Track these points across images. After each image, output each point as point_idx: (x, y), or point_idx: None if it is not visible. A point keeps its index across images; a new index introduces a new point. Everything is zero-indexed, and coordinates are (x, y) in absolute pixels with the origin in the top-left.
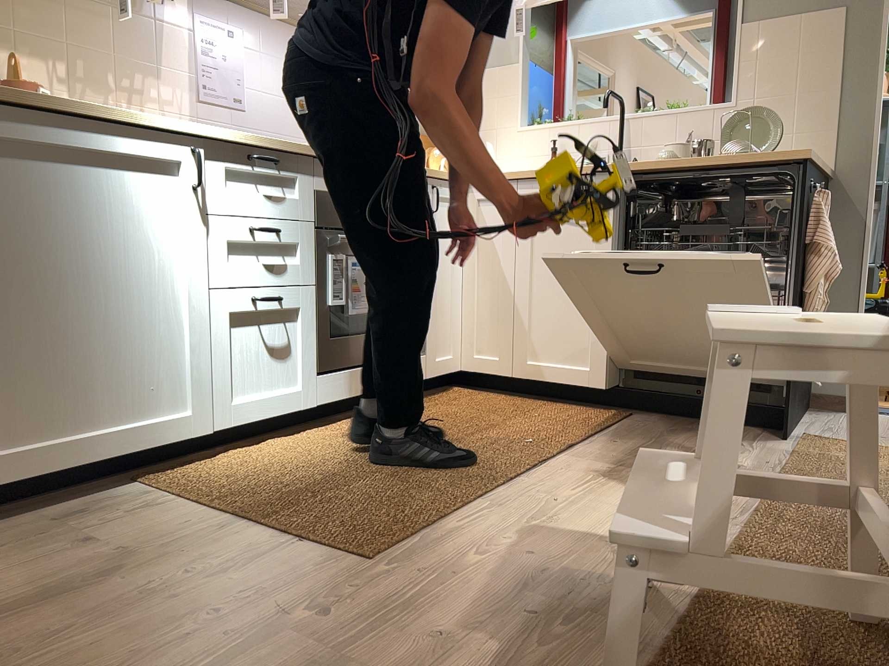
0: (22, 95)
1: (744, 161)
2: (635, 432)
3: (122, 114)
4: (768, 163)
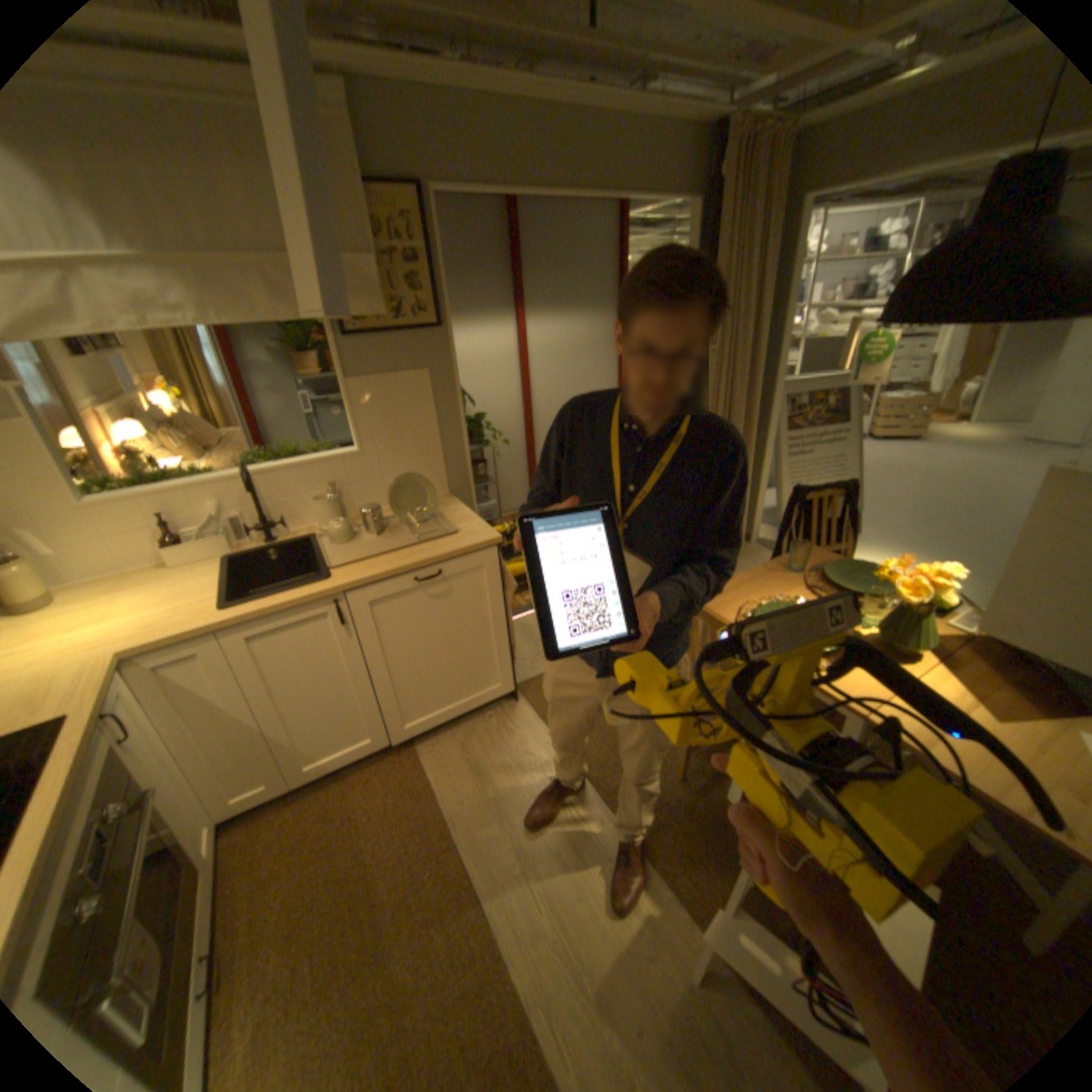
0: None
1: (458, 556)
2: (457, 783)
3: None
4: (475, 553)
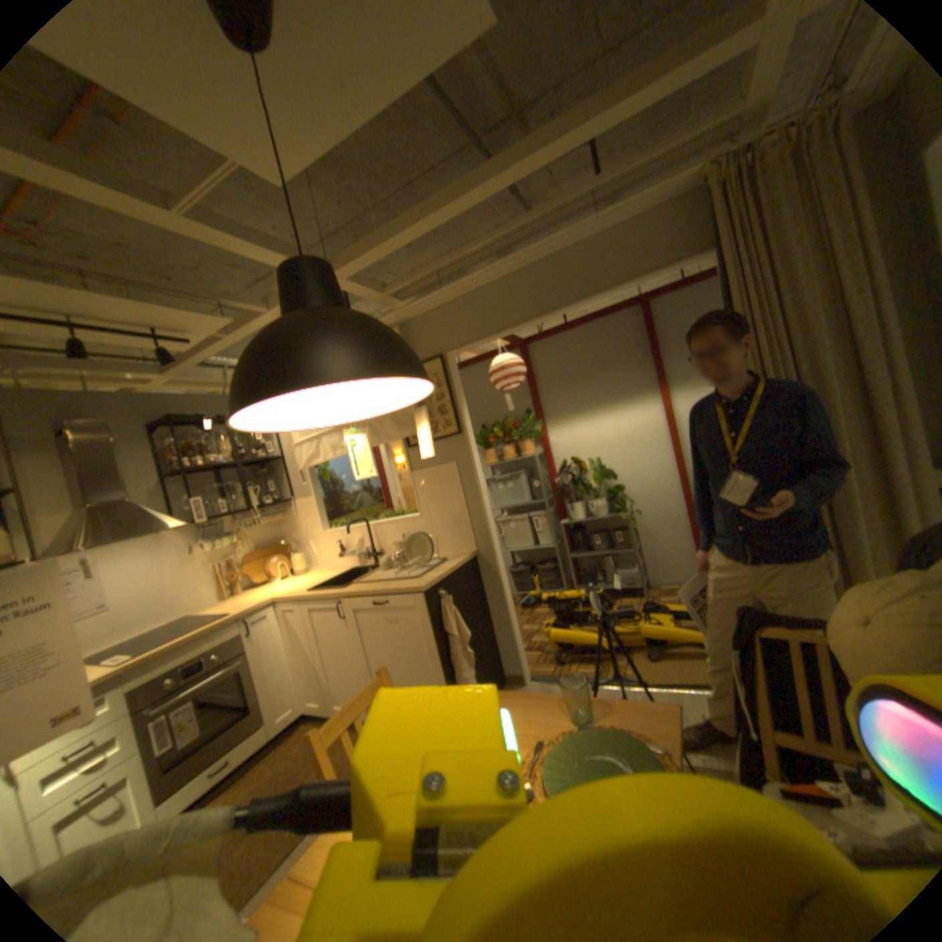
0: None
1: (398, 591)
2: None
3: None
4: (409, 592)
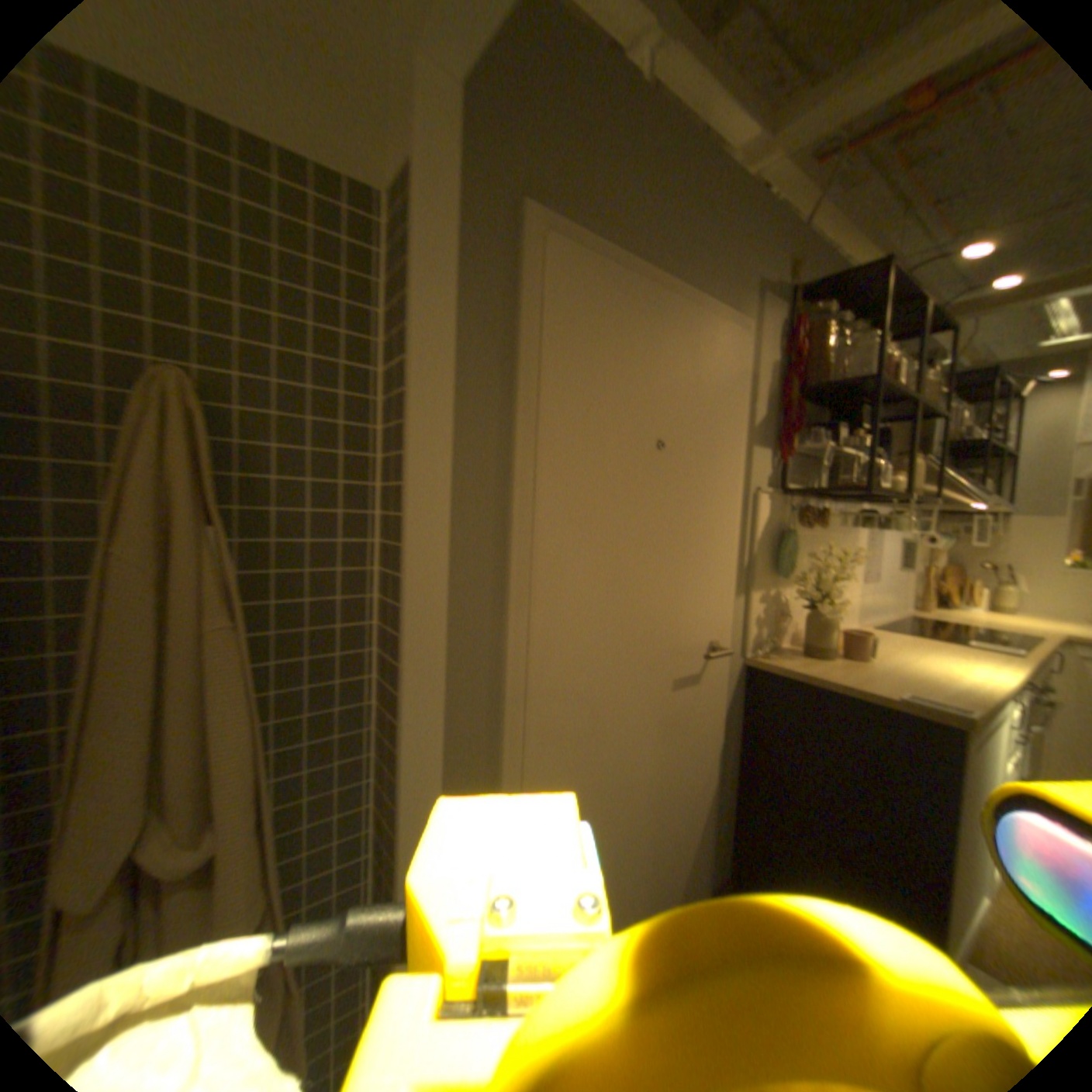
0: (988, 708)
1: None
2: None
3: (997, 690)
4: None
